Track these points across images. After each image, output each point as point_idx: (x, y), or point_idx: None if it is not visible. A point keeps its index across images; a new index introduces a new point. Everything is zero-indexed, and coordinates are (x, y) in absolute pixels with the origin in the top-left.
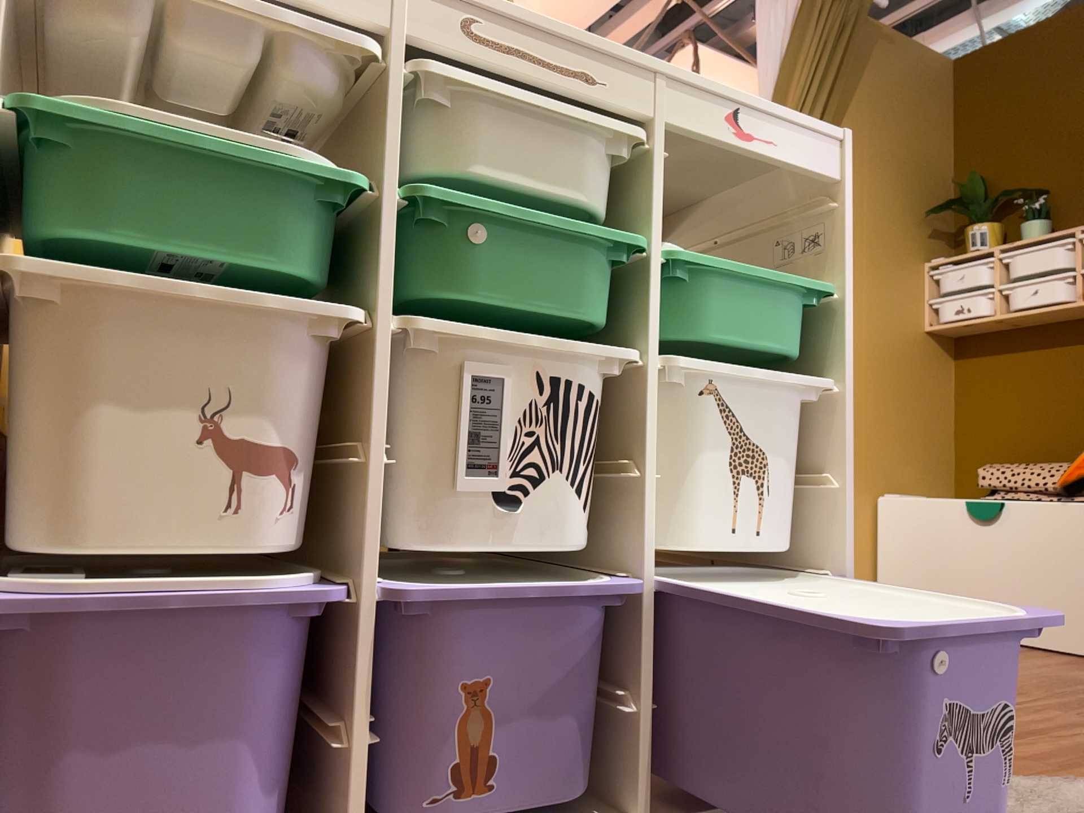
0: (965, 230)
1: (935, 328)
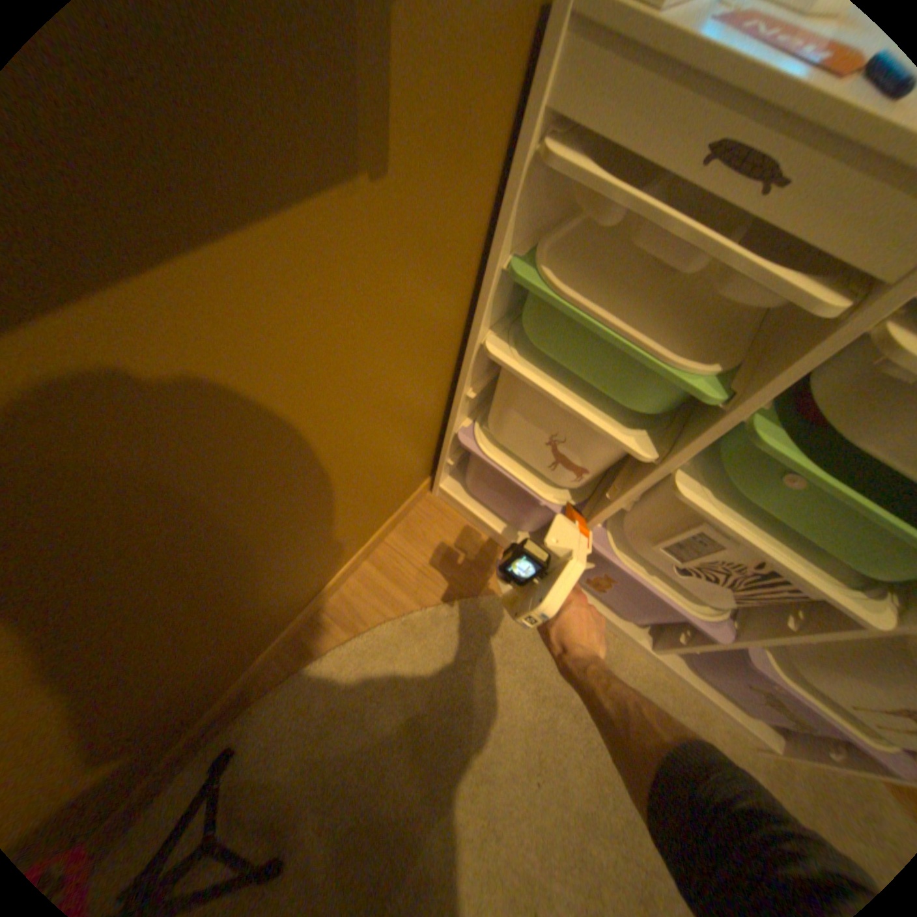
0: None
1: None
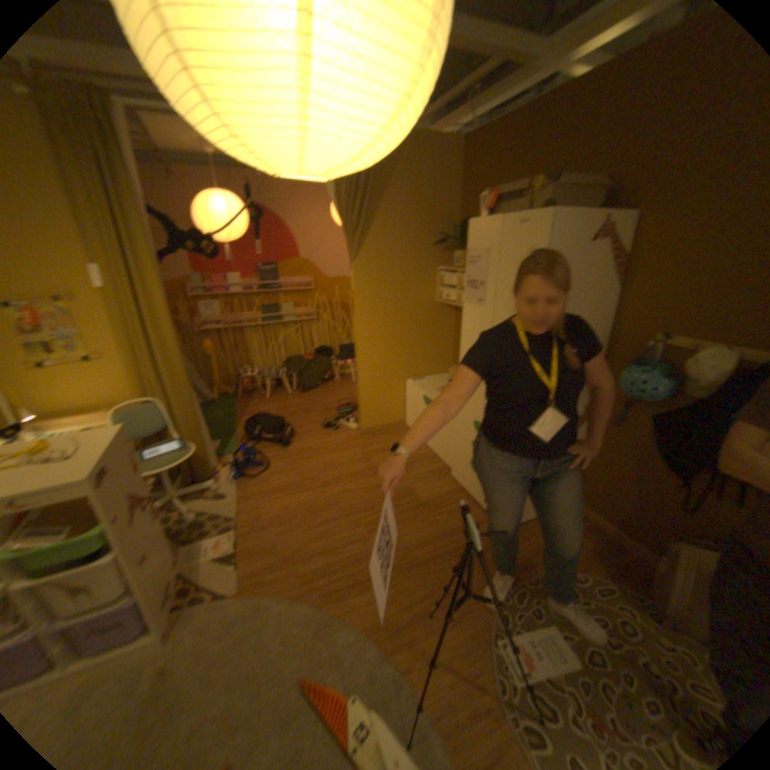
0: (456, 253)
1: (441, 302)
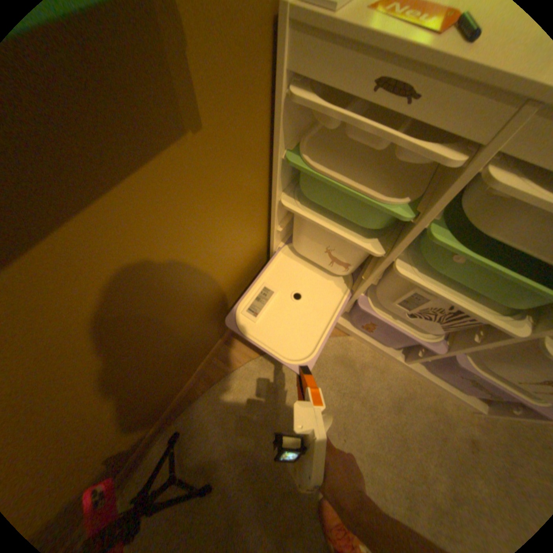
0: None
1: None
